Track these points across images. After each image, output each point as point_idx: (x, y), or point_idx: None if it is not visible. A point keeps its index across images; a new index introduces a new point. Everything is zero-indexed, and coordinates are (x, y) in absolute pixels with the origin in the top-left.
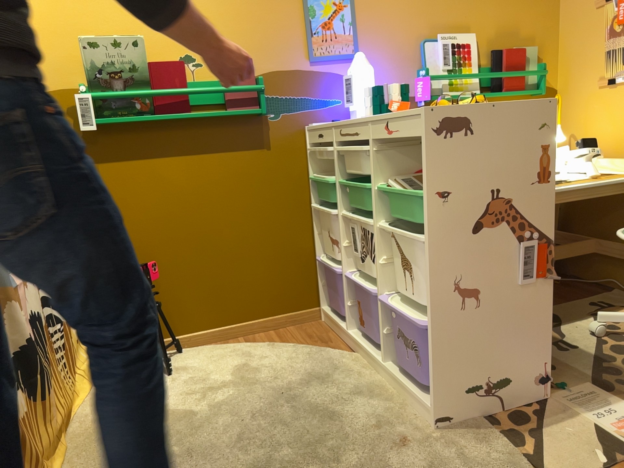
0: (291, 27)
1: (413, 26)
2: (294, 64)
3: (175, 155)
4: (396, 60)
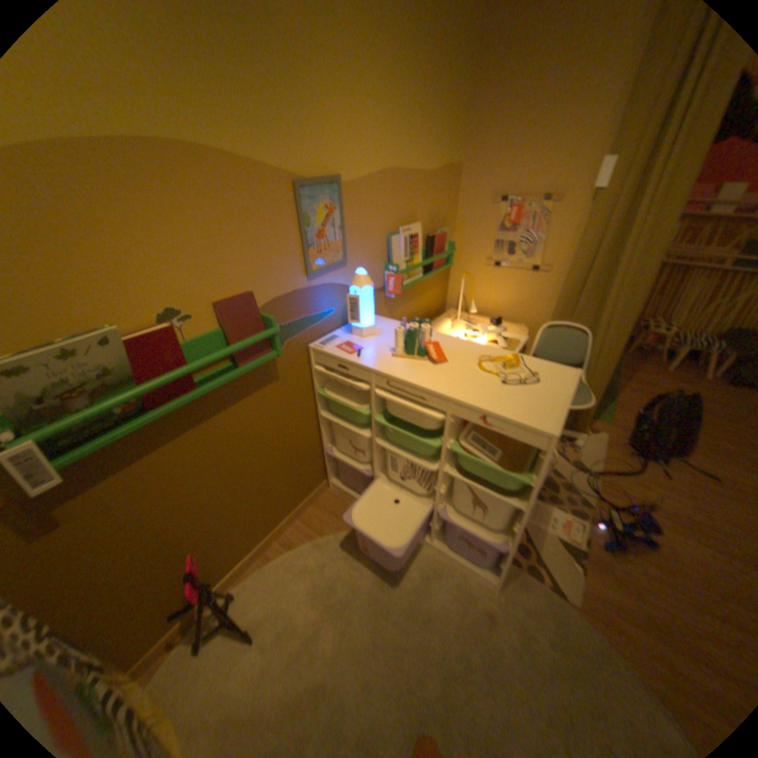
0: (288, 243)
1: (384, 222)
2: (294, 285)
3: (180, 436)
4: (372, 258)
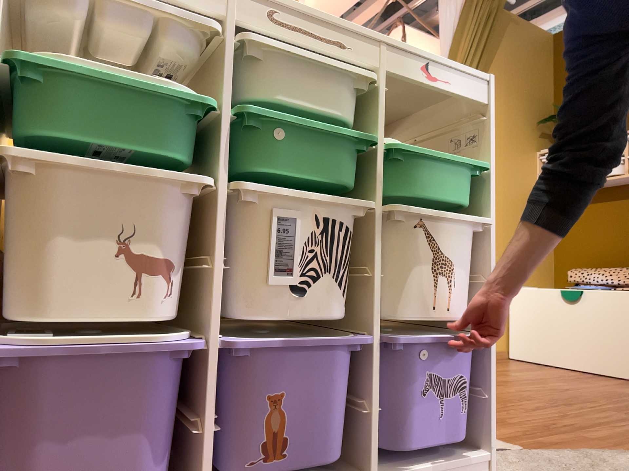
0: None
1: None
2: None
3: None
4: None
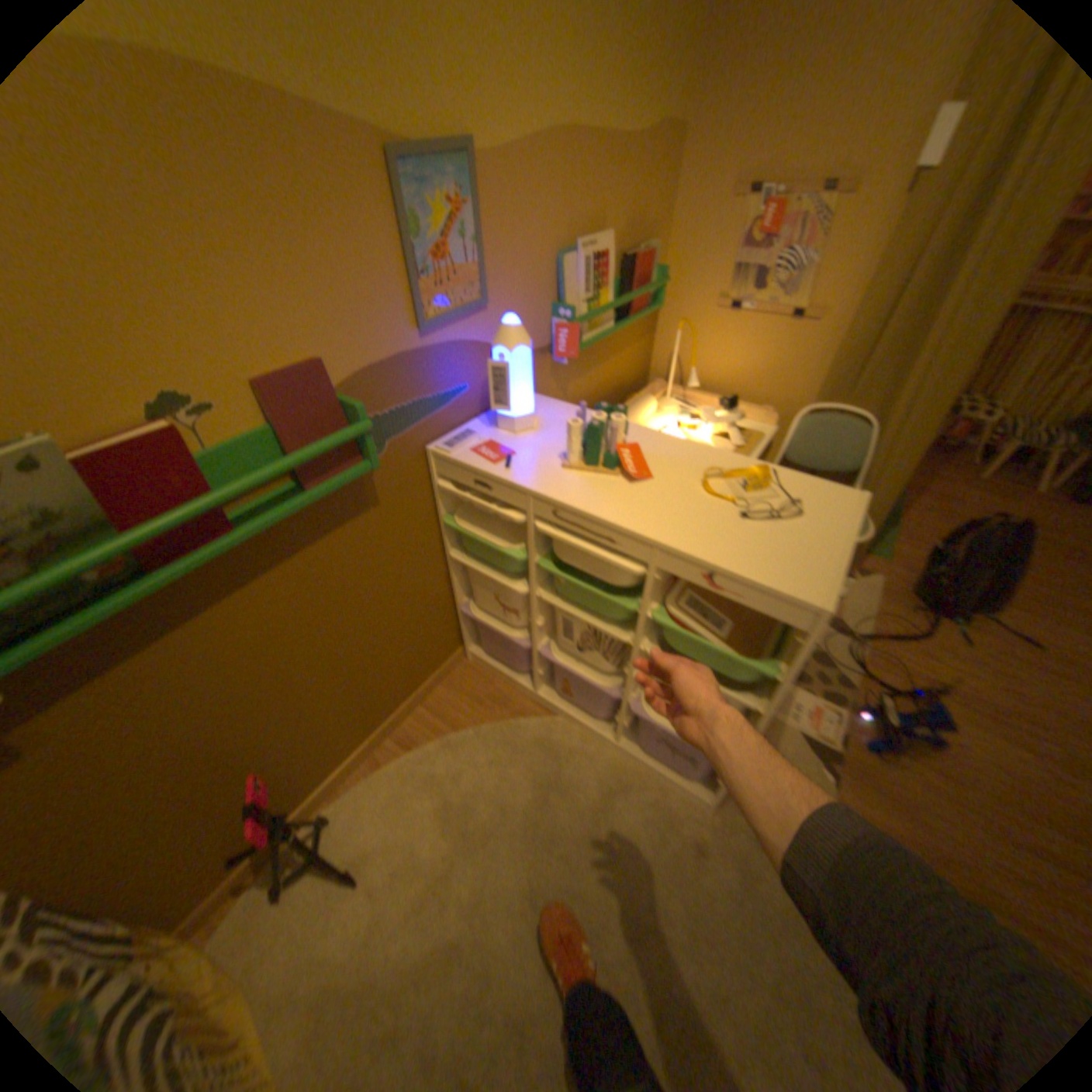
0: (380, 266)
1: (549, 227)
2: (395, 343)
3: (216, 602)
4: (530, 294)
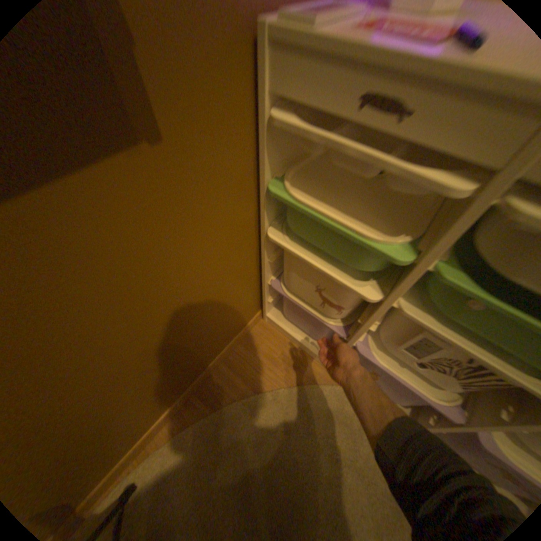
0: None
1: None
2: None
3: None
4: None
